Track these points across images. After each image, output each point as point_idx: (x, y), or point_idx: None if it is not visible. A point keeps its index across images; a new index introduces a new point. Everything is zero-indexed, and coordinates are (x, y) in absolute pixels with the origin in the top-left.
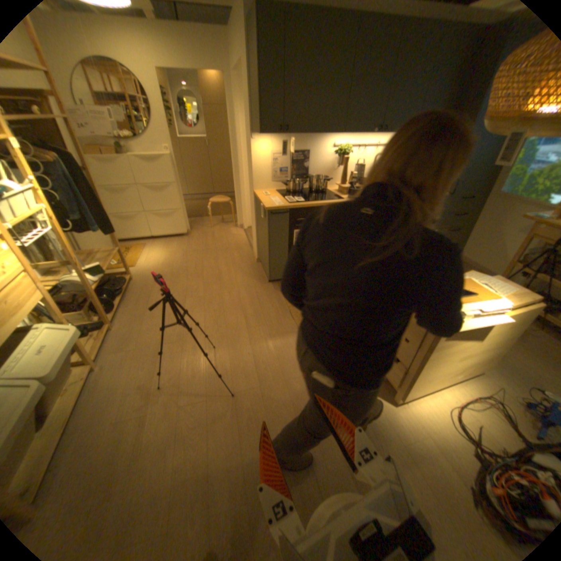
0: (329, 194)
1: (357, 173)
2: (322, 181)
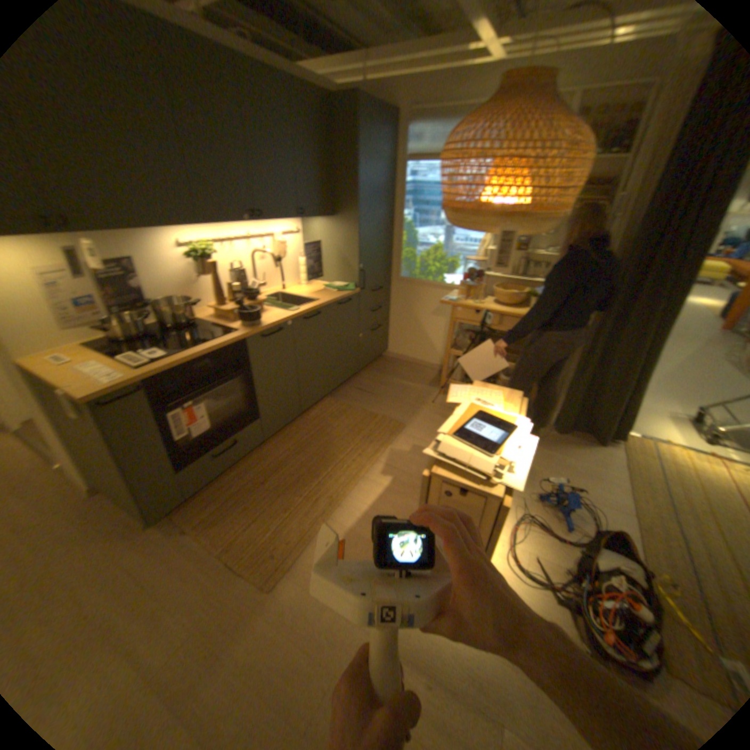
0: (208, 326)
1: (236, 282)
2: (180, 304)
